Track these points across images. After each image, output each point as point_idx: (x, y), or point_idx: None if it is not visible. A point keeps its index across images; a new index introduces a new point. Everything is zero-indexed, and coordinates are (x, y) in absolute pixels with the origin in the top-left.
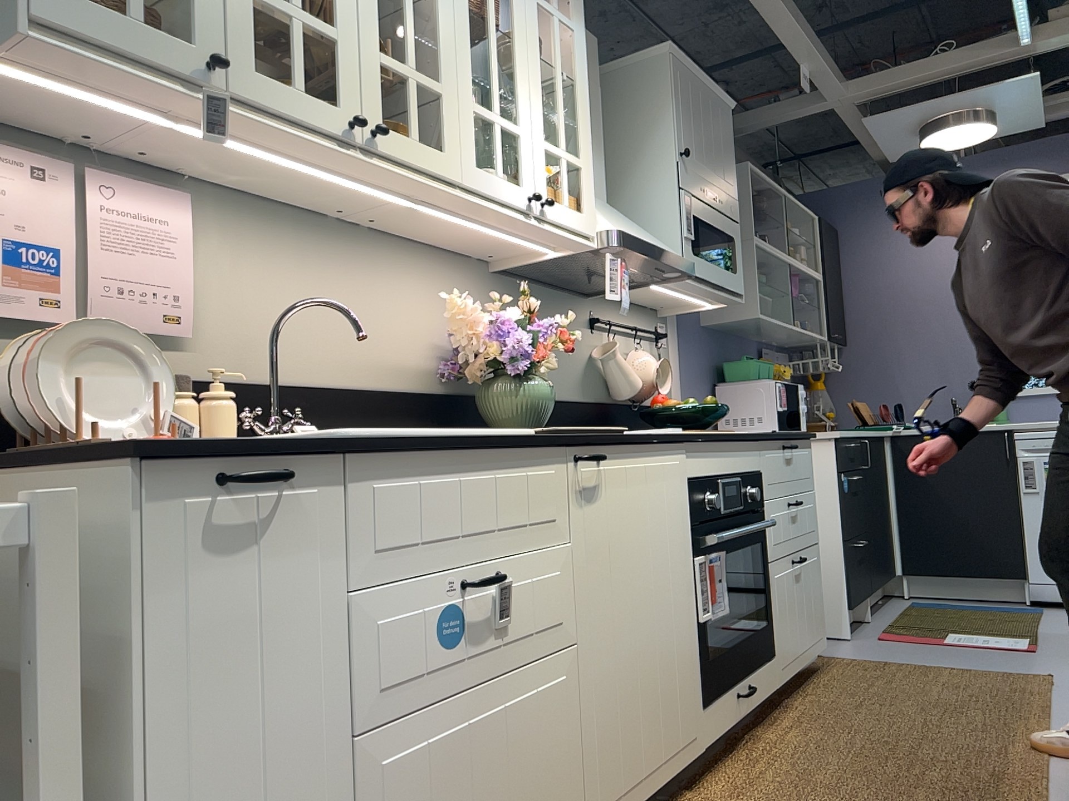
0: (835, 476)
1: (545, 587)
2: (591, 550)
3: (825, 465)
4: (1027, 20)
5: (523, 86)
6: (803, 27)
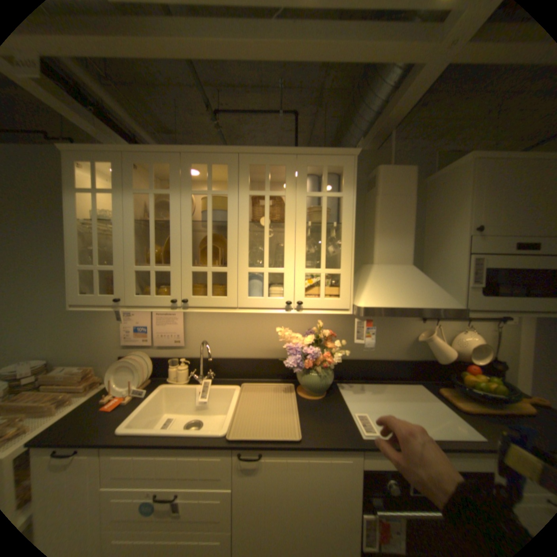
0: None
1: (207, 506)
2: (247, 496)
3: None
4: None
5: (288, 247)
6: None
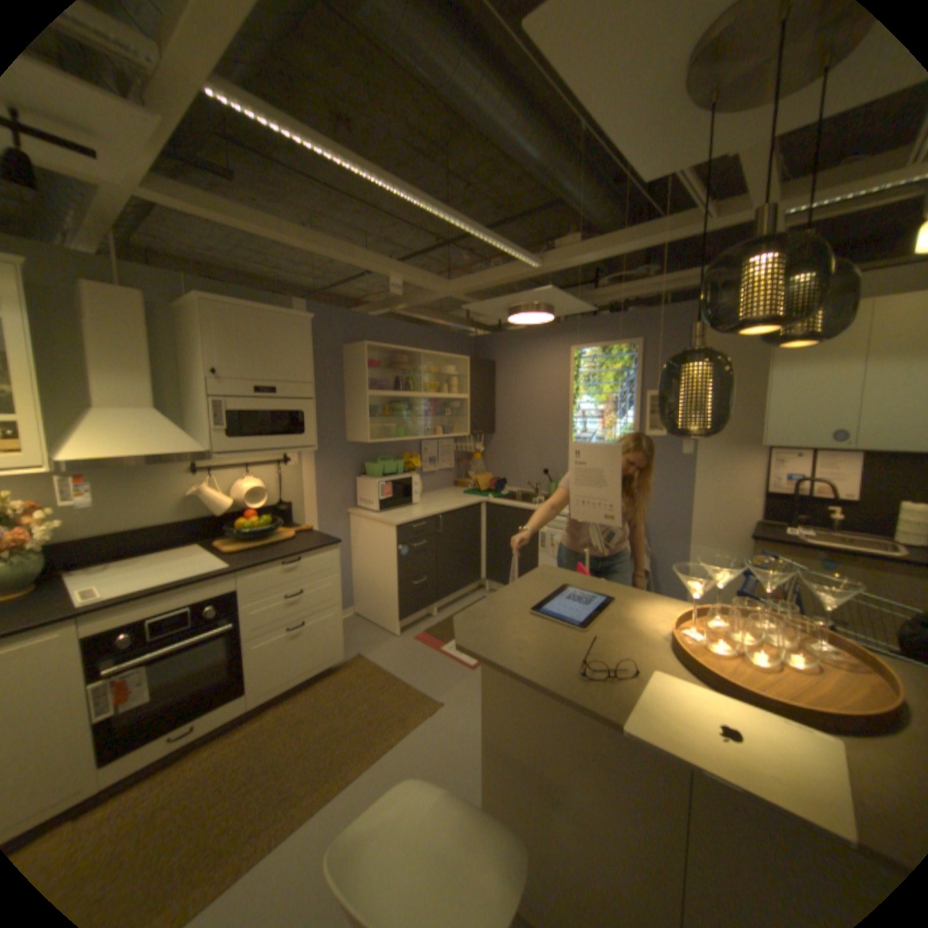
0: (395, 546)
1: None
2: None
3: (392, 539)
4: (521, 254)
5: None
6: (364, 255)
